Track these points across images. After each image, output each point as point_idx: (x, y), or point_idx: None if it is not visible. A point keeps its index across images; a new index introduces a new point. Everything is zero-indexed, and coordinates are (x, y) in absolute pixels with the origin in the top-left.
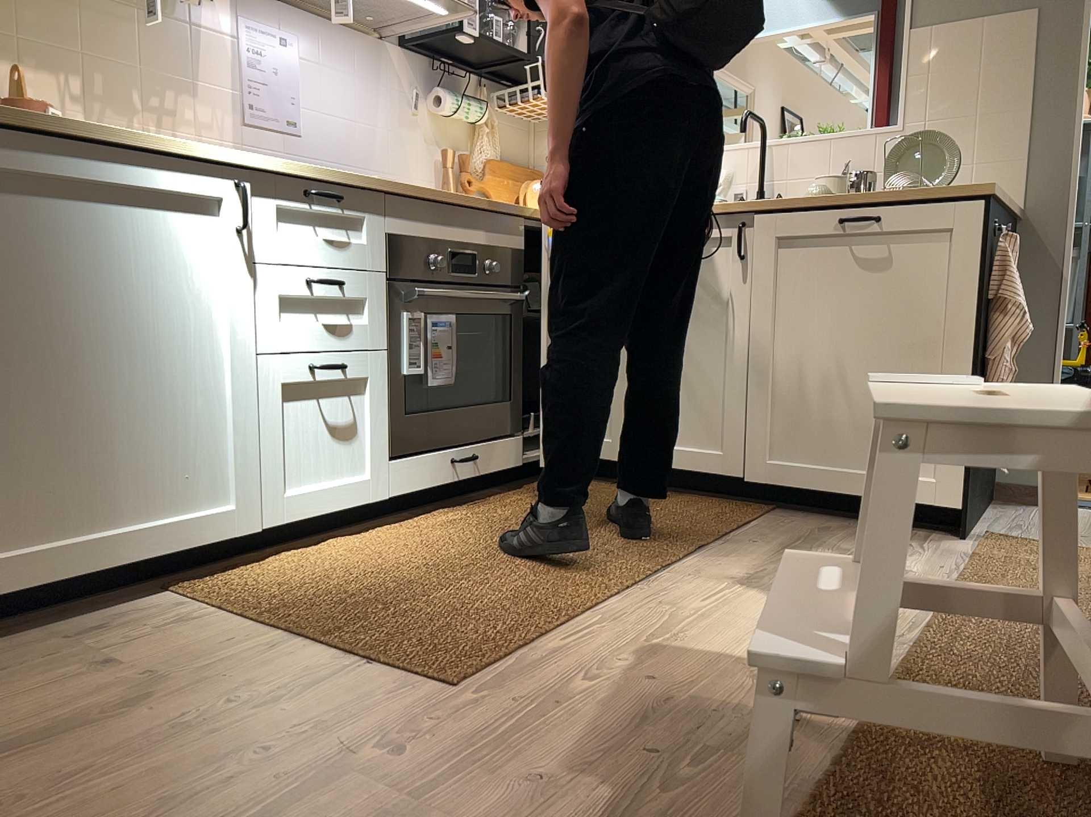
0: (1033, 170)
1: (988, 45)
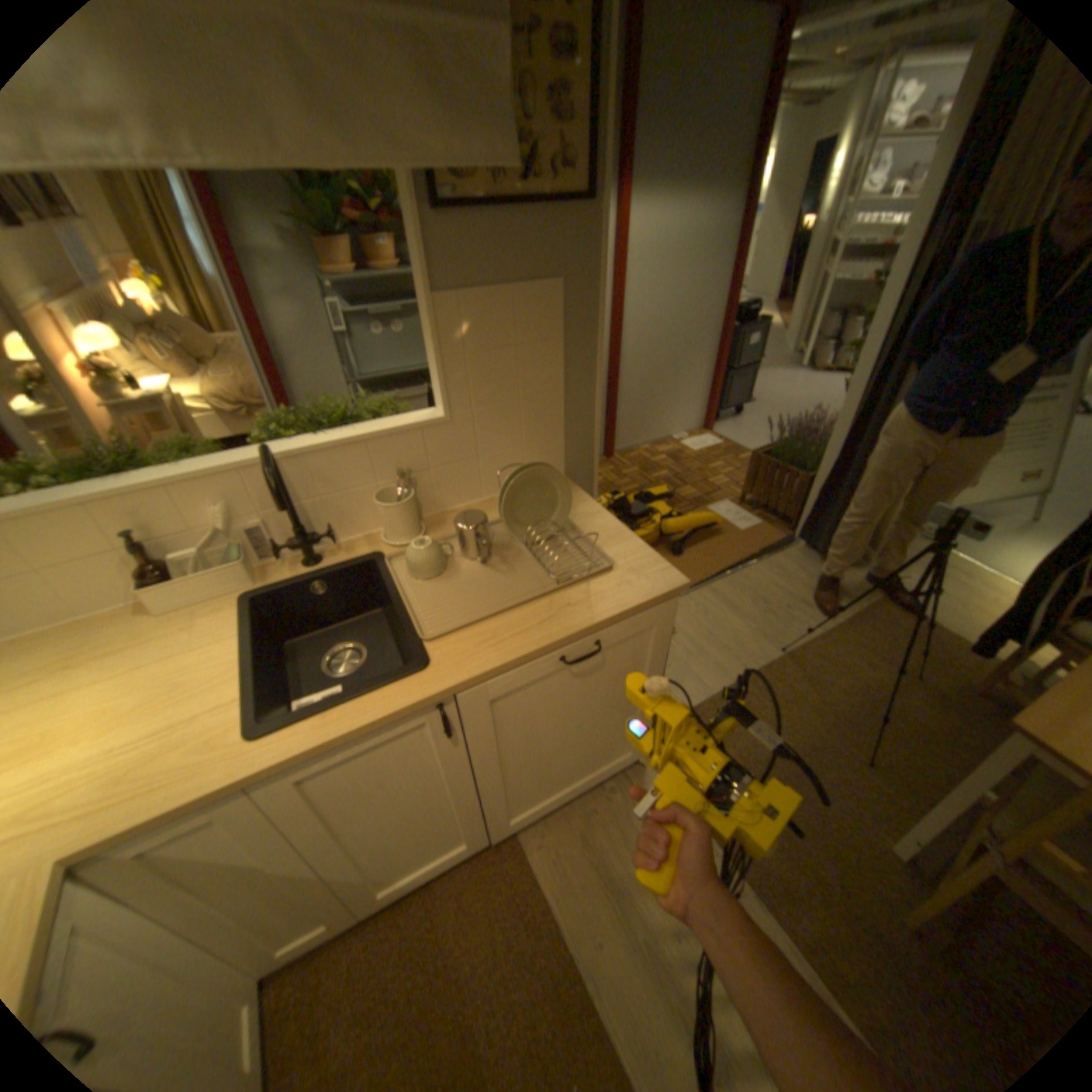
0: (570, 441)
1: (524, 316)
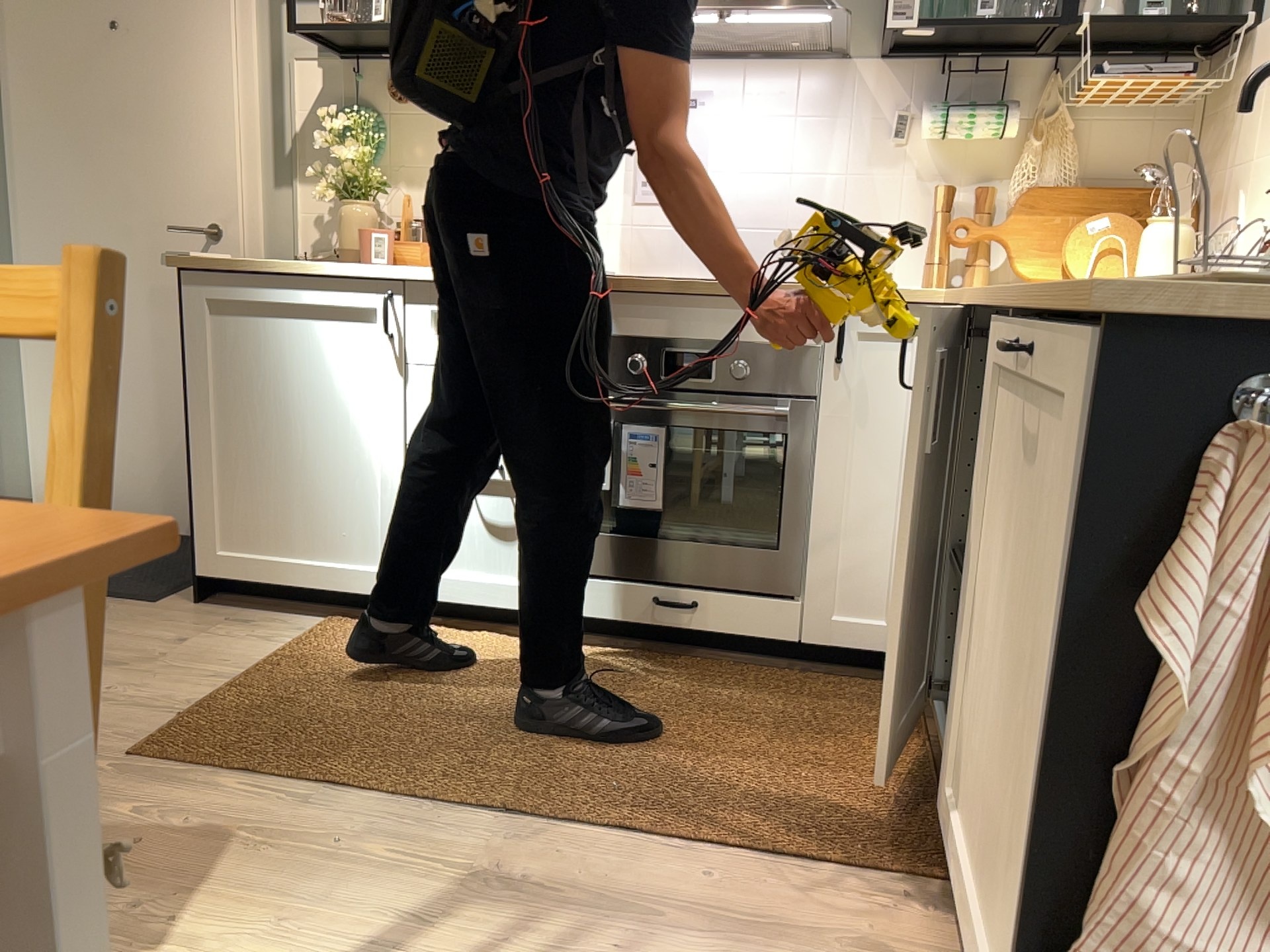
0: None
1: None
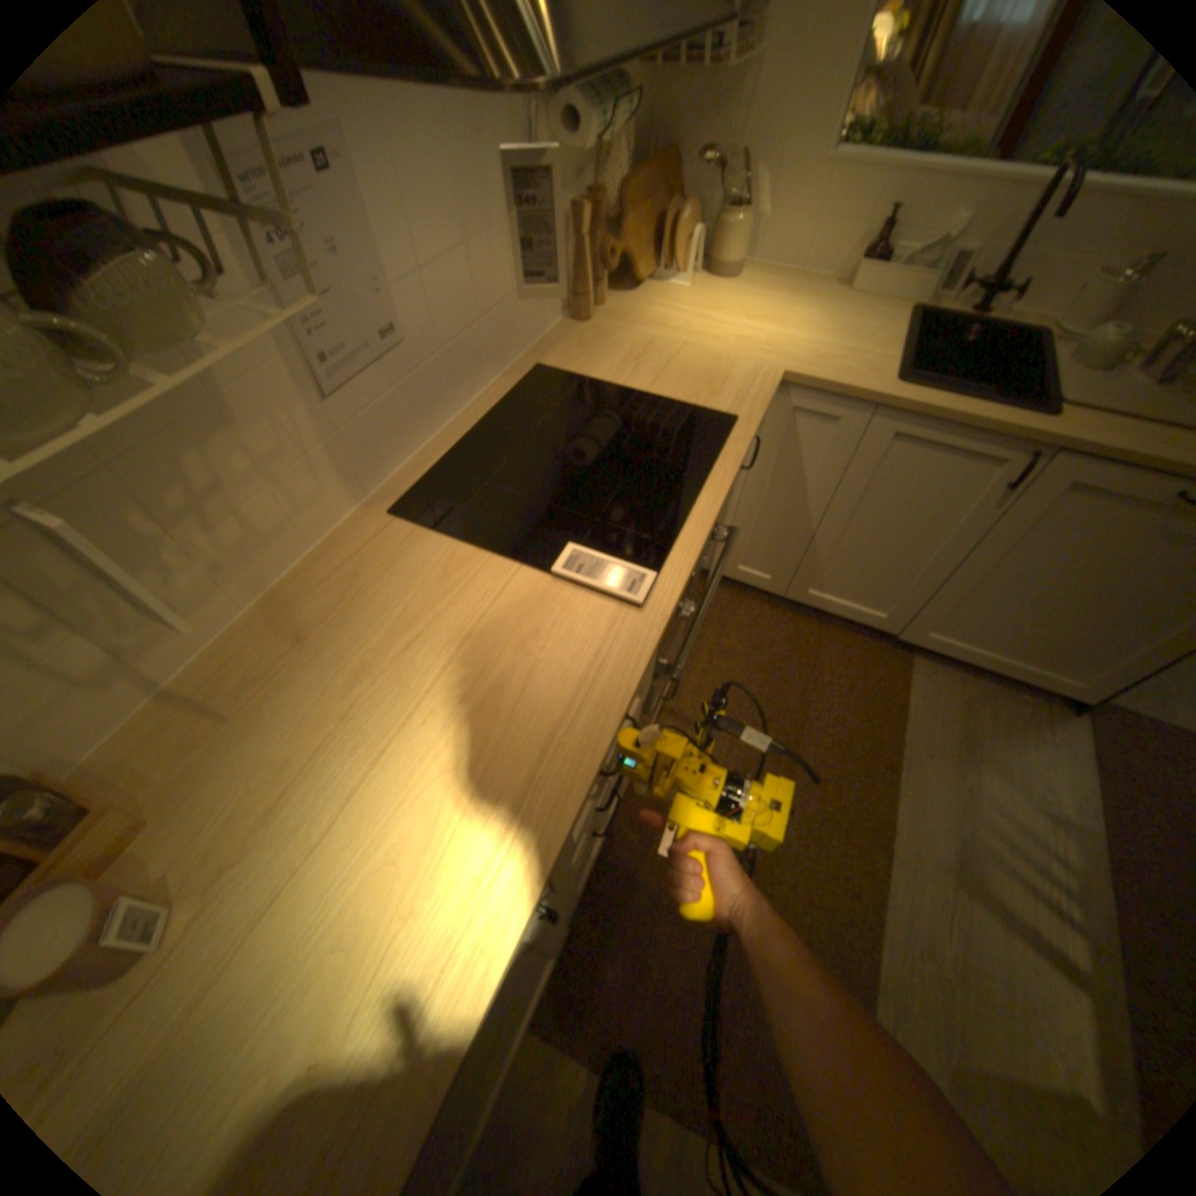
0: None
1: None
